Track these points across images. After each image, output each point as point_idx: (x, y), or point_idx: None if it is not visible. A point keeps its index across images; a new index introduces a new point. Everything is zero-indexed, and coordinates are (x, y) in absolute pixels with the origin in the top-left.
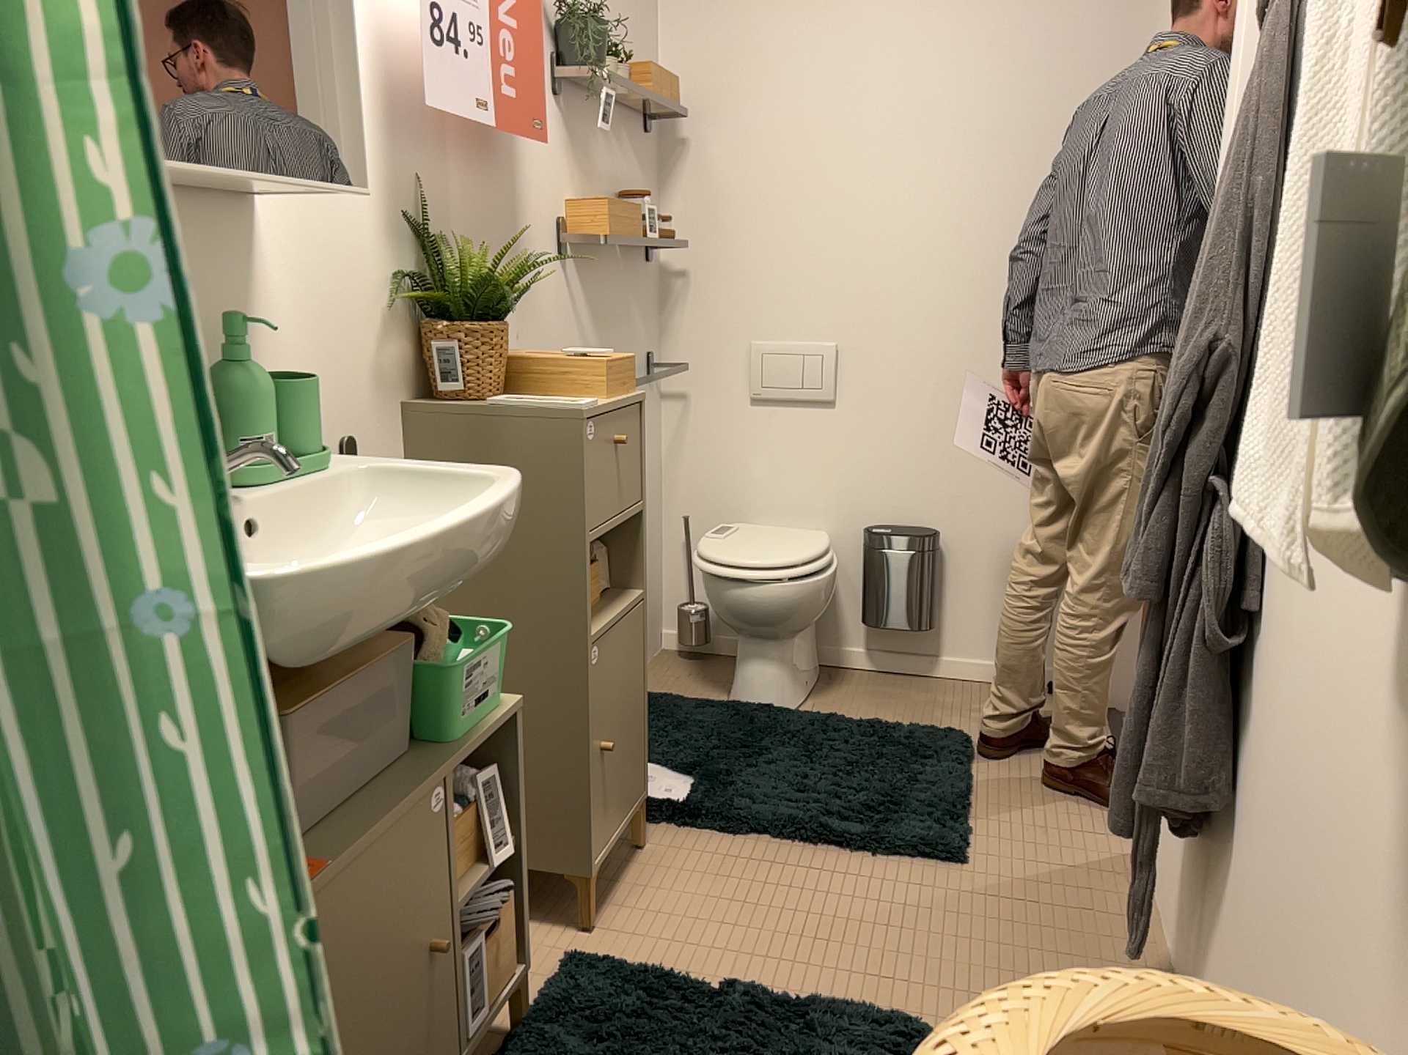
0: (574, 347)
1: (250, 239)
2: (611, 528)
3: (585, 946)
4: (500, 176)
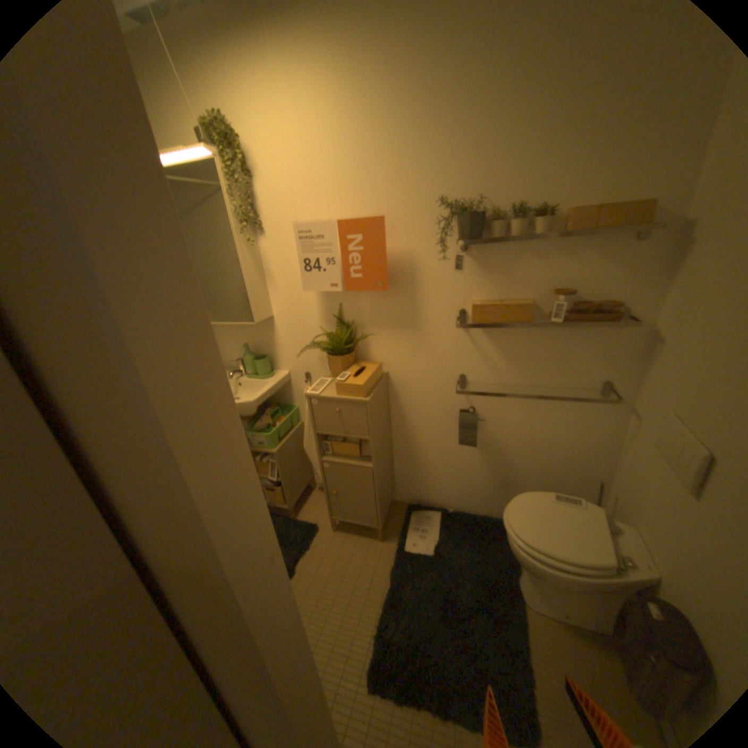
0: (471, 364)
1: (268, 324)
2: (334, 435)
3: (318, 528)
4: (396, 294)
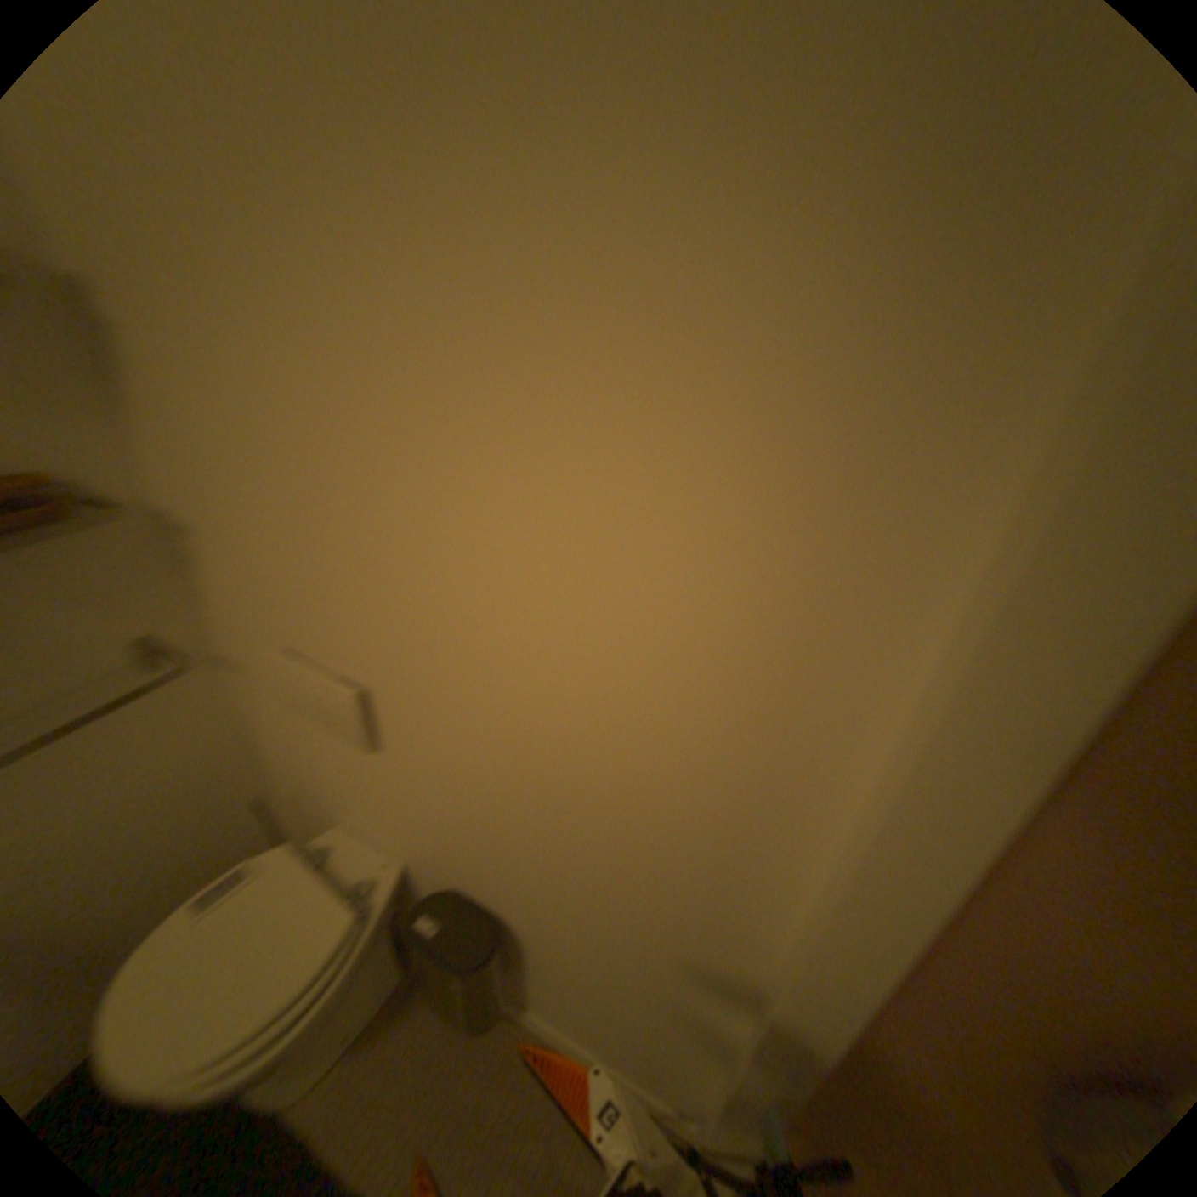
0: None
1: None
2: None
3: None
4: None
